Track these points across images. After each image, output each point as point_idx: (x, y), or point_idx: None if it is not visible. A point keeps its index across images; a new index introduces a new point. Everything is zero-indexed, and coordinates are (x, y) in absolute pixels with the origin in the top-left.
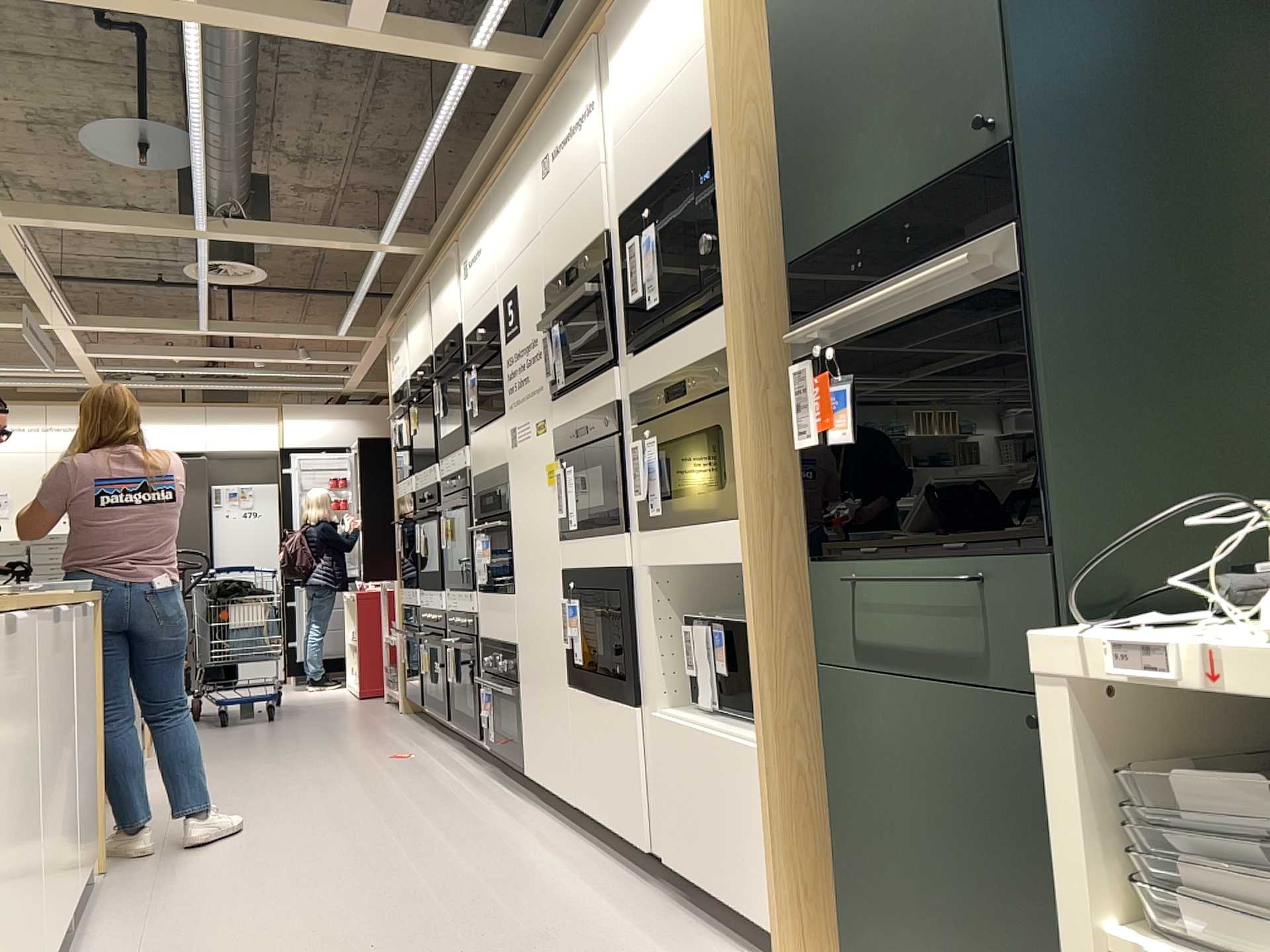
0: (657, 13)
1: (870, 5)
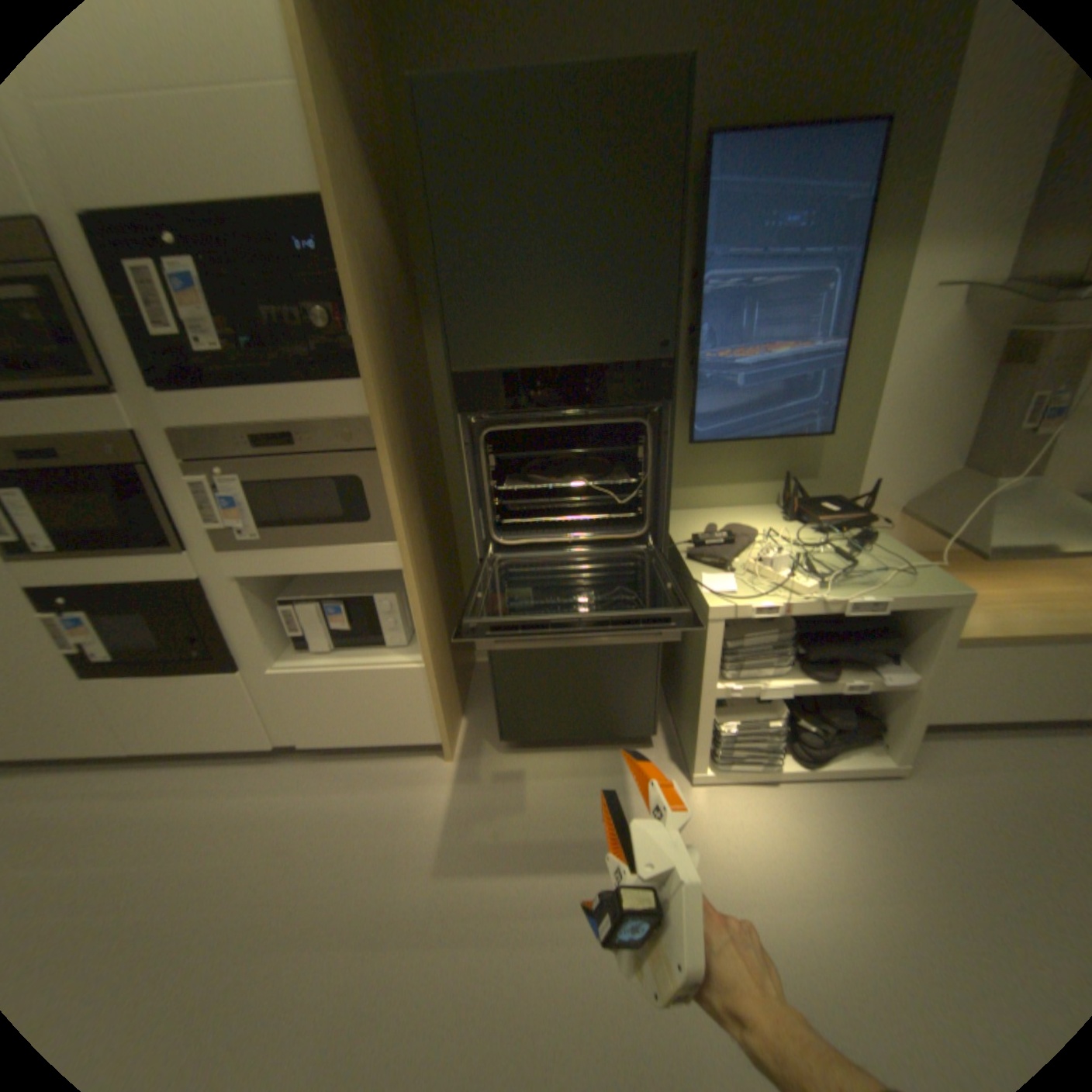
0: None
1: (553, 196)
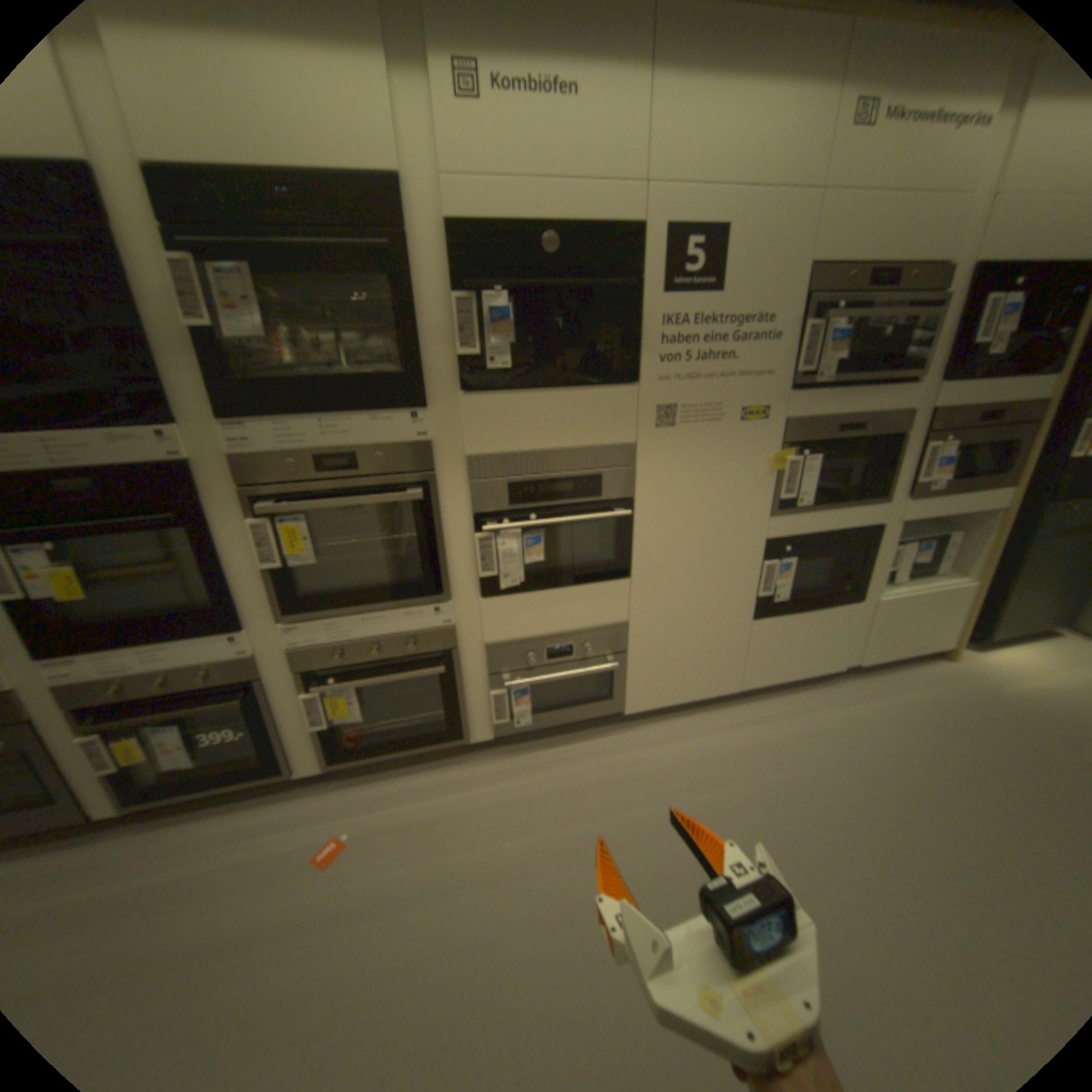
0: None
1: None
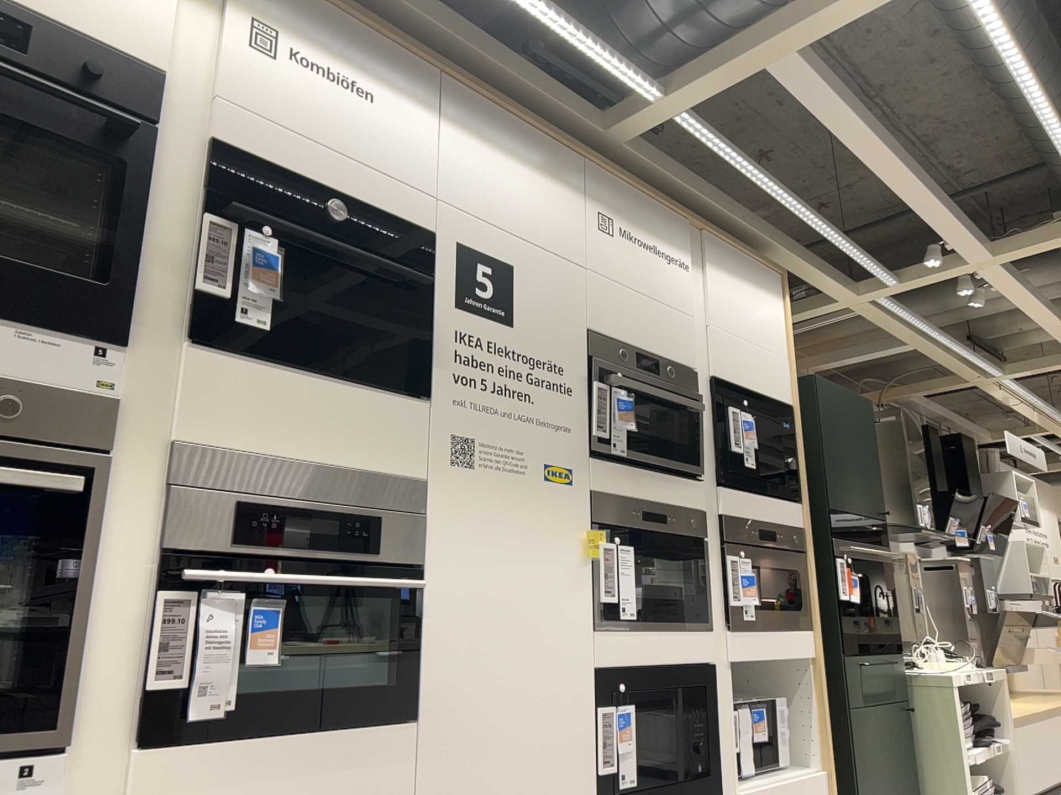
0: (751, 295)
1: (849, 434)
